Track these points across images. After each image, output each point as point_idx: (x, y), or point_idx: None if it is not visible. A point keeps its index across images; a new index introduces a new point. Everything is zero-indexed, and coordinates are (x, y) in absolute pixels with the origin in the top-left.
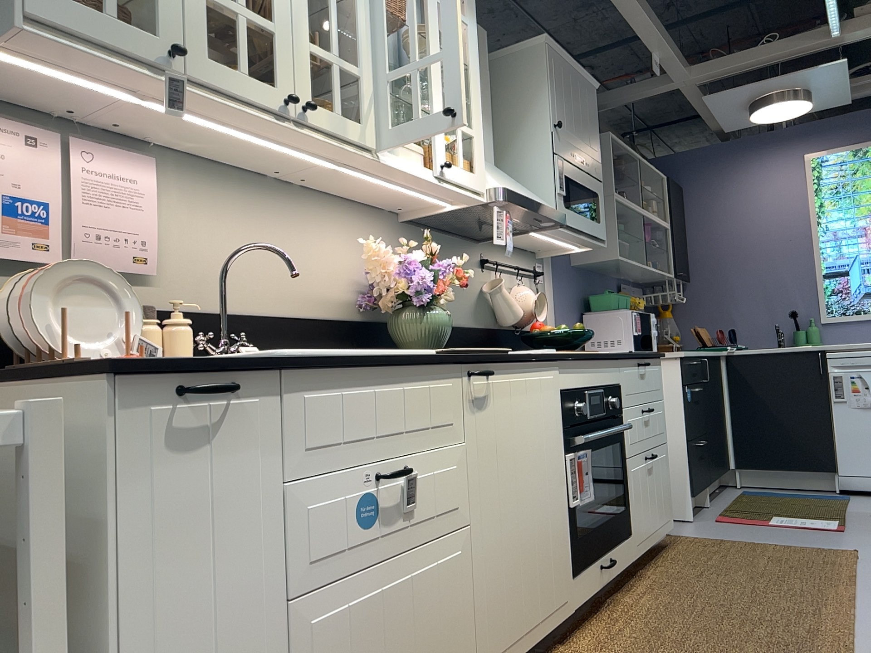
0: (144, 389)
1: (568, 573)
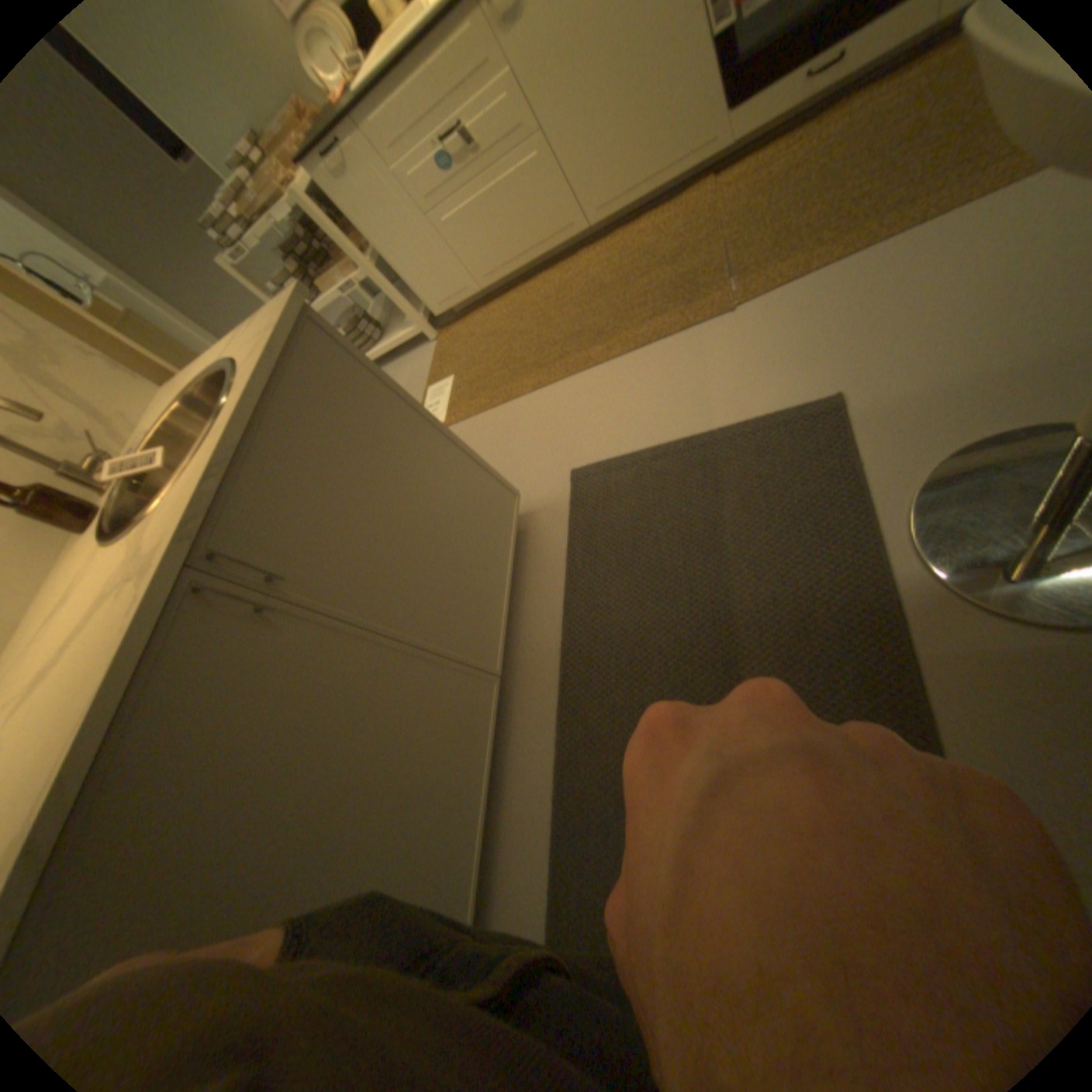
0: (313, 160)
1: (717, 108)
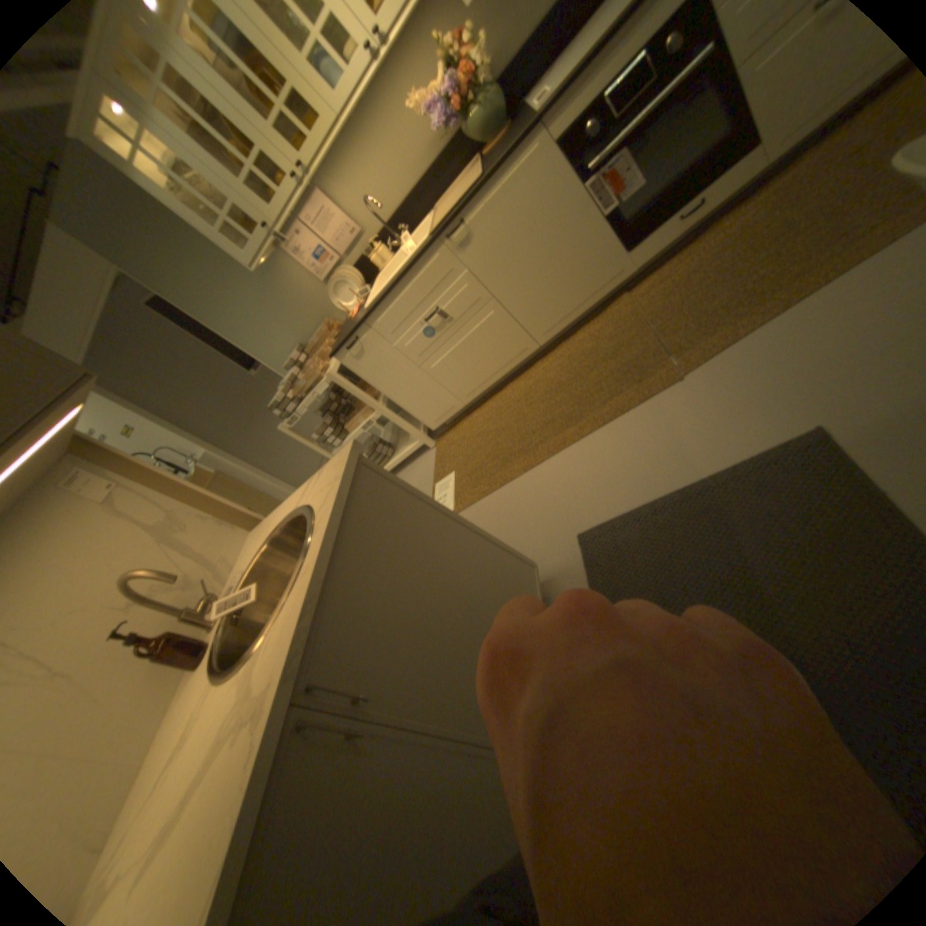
0: (343, 352)
1: (620, 253)
